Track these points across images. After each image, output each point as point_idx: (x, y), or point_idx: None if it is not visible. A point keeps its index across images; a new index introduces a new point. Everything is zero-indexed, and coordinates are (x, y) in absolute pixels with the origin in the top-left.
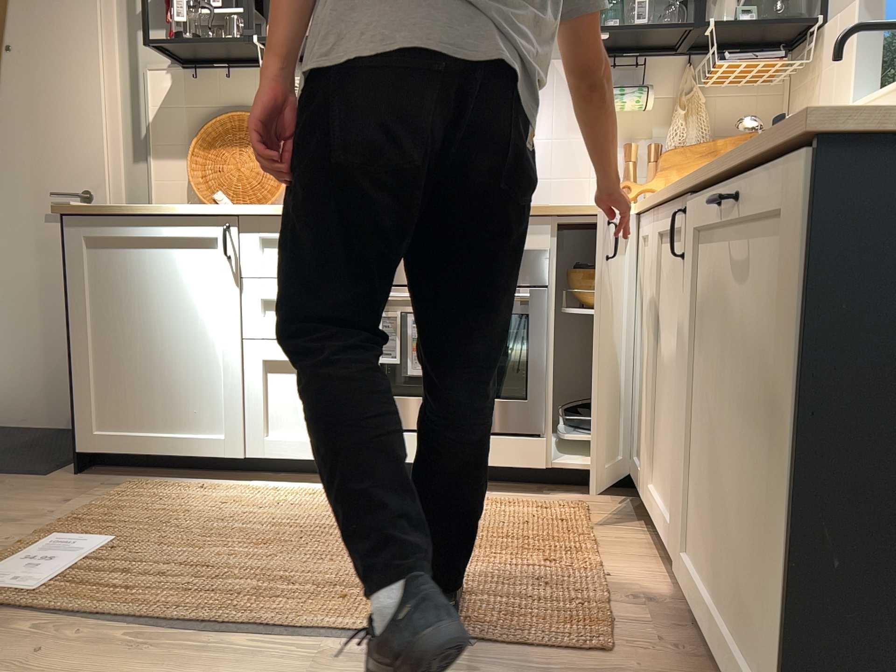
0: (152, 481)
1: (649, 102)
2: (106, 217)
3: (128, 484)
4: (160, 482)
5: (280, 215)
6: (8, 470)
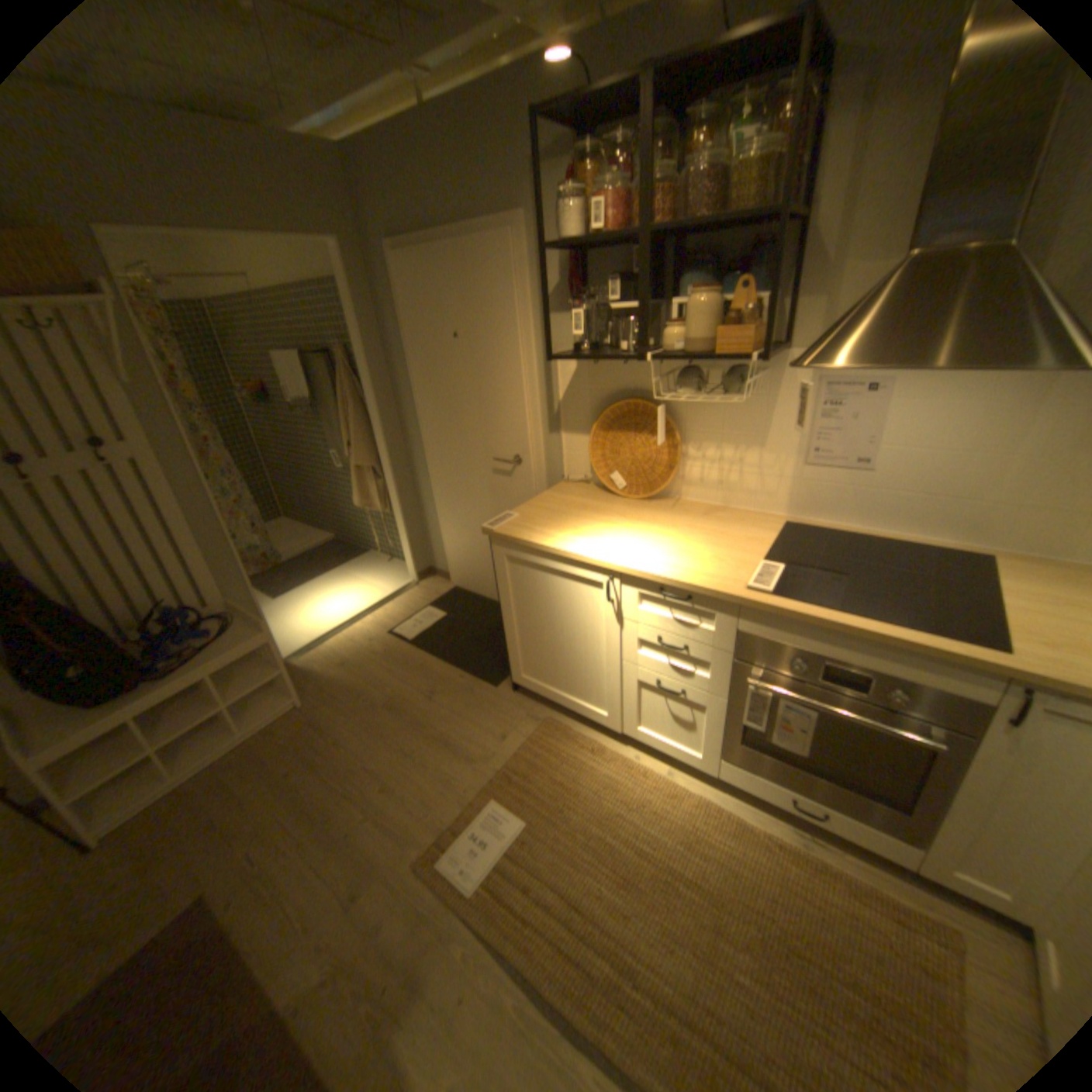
0: (558, 720)
1: None
2: (519, 544)
3: (543, 723)
4: (563, 724)
5: (658, 581)
6: (477, 670)
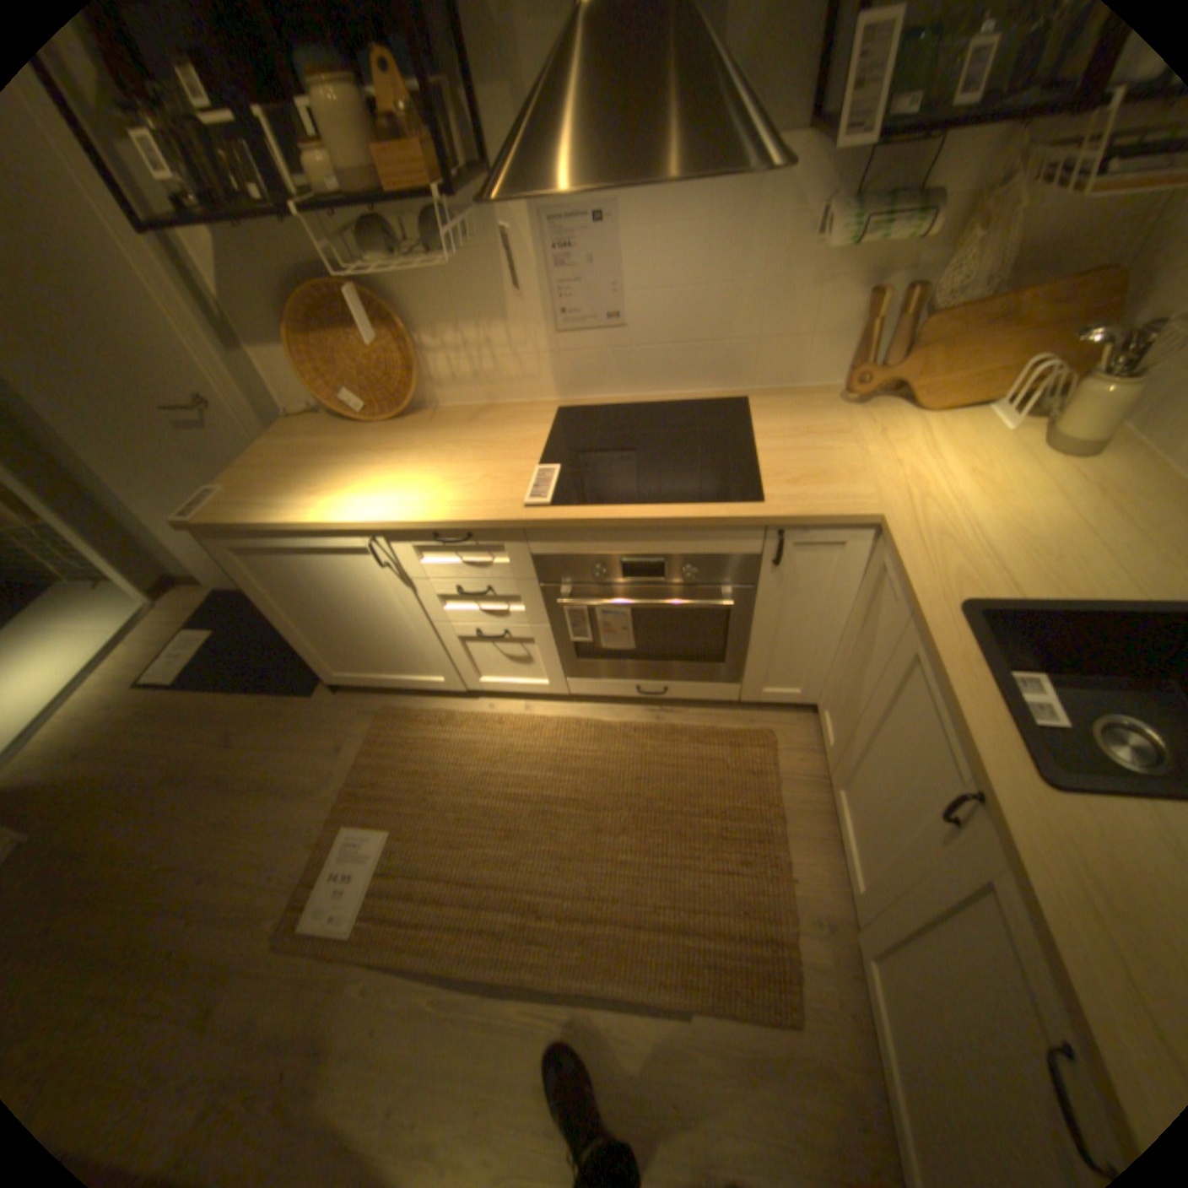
0: (395, 703)
1: (935, 229)
2: (234, 529)
3: (377, 714)
4: (402, 705)
5: (427, 526)
6: (277, 687)
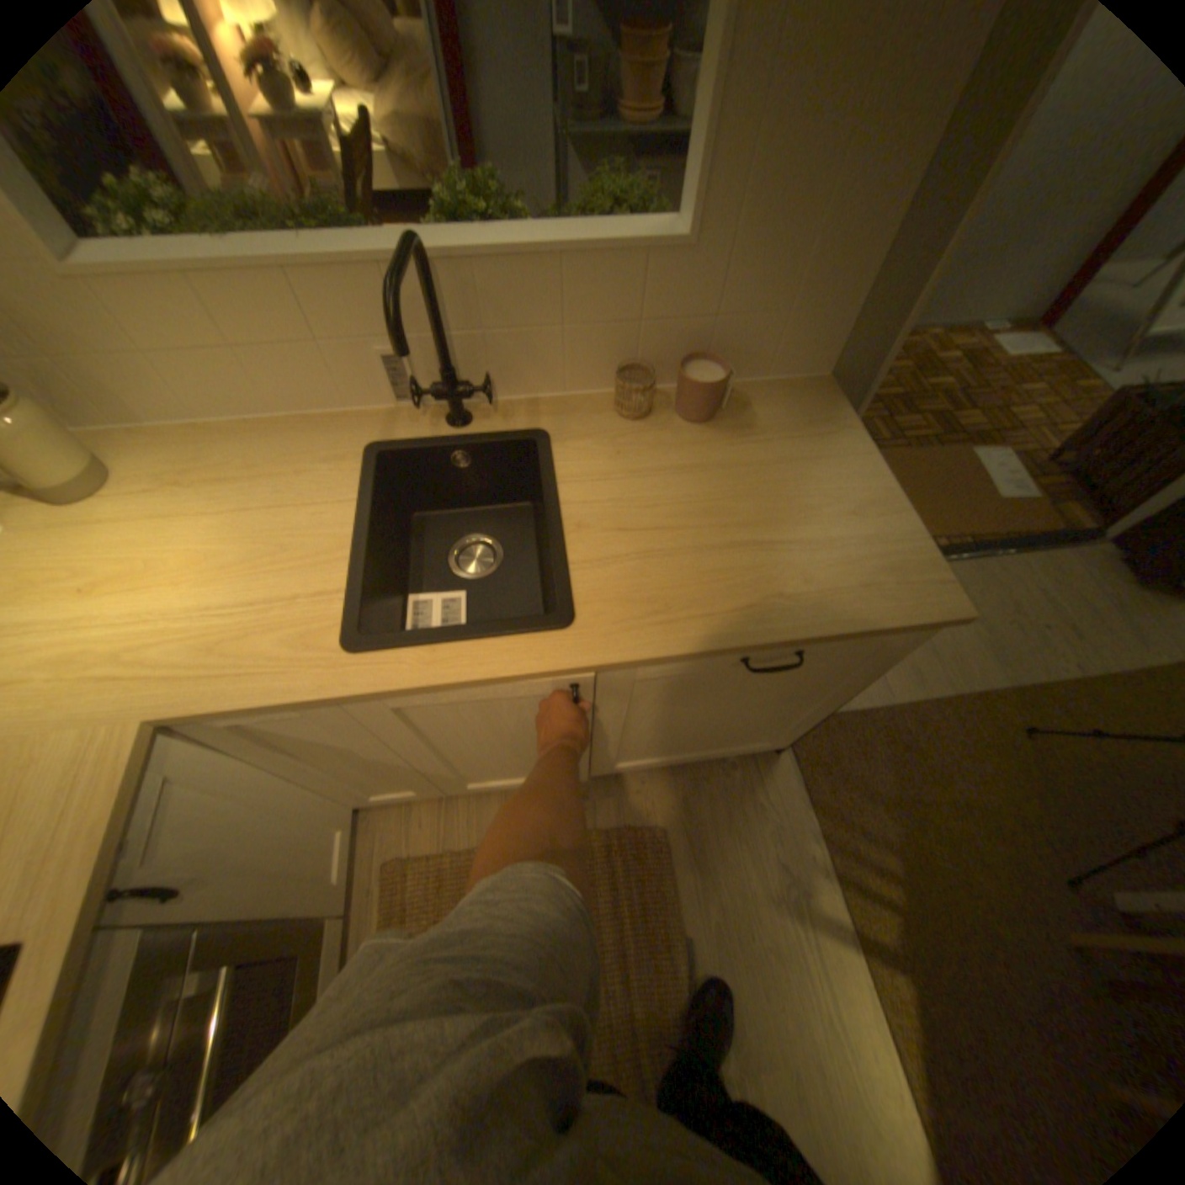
0: None
1: None
2: None
3: None
4: None
5: None
6: None
